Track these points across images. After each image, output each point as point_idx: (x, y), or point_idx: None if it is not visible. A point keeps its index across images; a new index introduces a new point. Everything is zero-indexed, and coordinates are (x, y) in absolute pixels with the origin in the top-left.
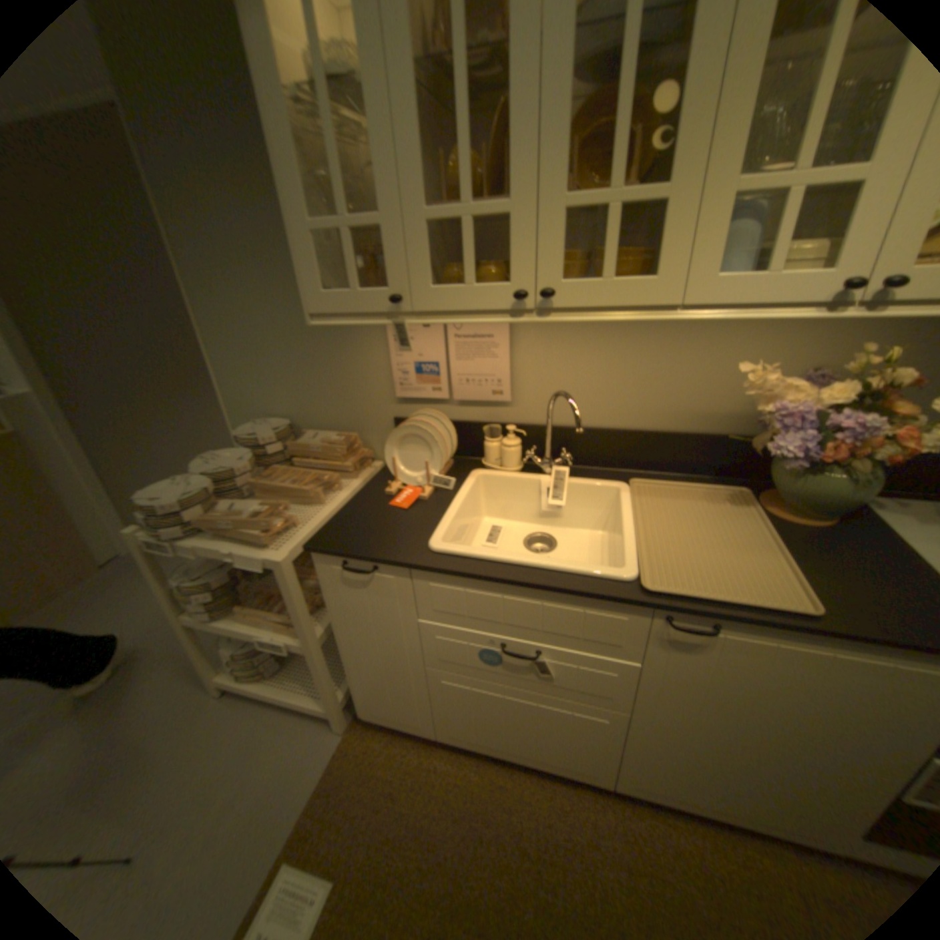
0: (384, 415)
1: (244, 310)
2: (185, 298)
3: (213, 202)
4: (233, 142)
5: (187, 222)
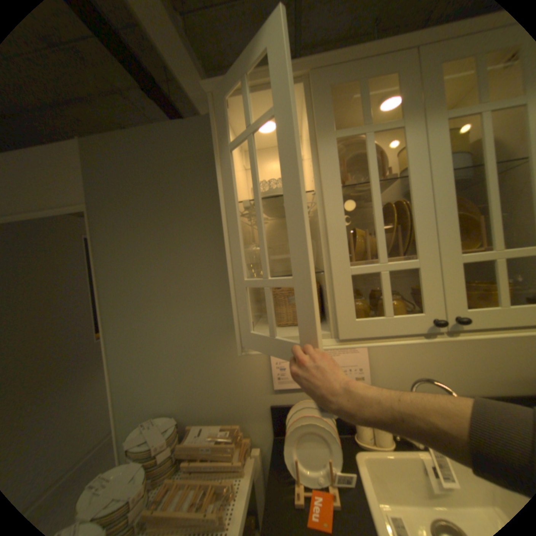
0: (262, 405)
1: (151, 331)
2: (103, 326)
3: (143, 263)
4: (166, 230)
5: (119, 276)
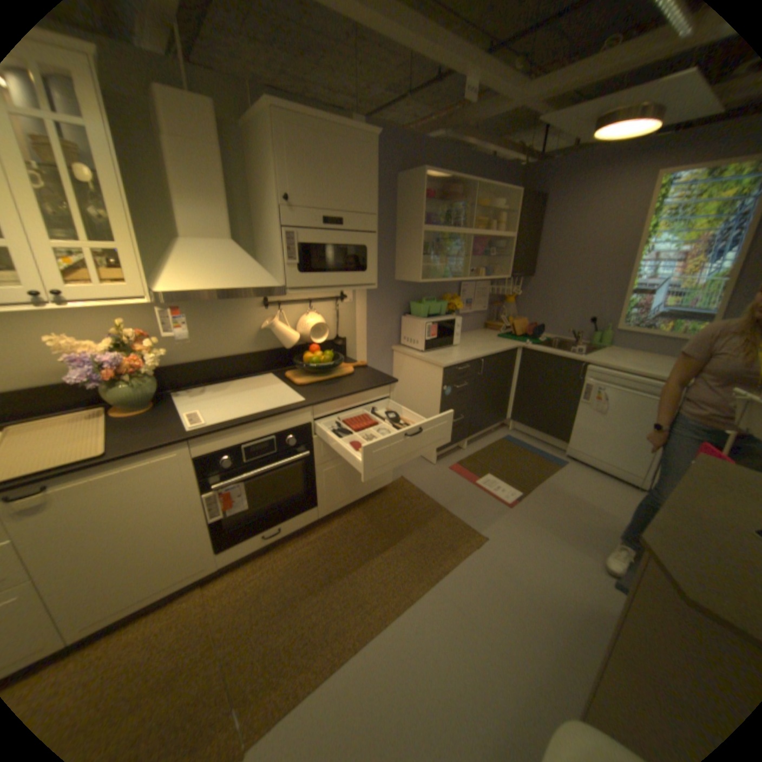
0: None
1: None
2: None
3: None
4: None
5: None
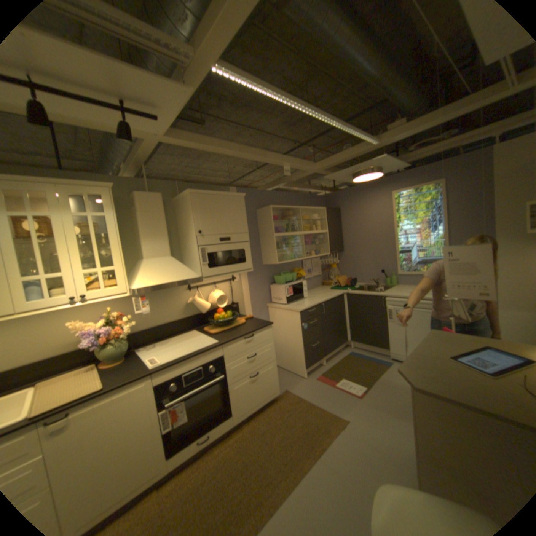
0: None
1: None
2: None
3: None
4: None
5: None
